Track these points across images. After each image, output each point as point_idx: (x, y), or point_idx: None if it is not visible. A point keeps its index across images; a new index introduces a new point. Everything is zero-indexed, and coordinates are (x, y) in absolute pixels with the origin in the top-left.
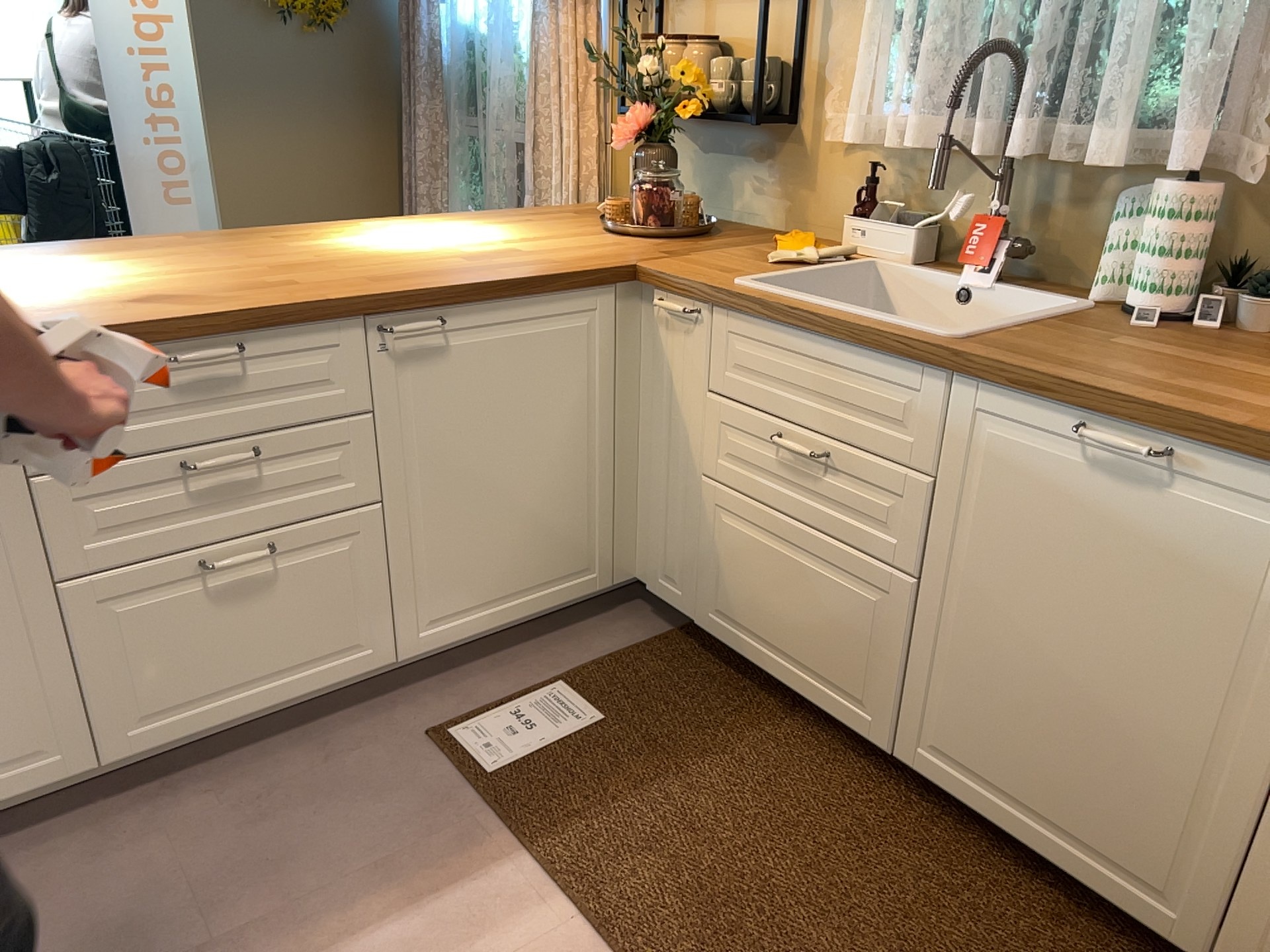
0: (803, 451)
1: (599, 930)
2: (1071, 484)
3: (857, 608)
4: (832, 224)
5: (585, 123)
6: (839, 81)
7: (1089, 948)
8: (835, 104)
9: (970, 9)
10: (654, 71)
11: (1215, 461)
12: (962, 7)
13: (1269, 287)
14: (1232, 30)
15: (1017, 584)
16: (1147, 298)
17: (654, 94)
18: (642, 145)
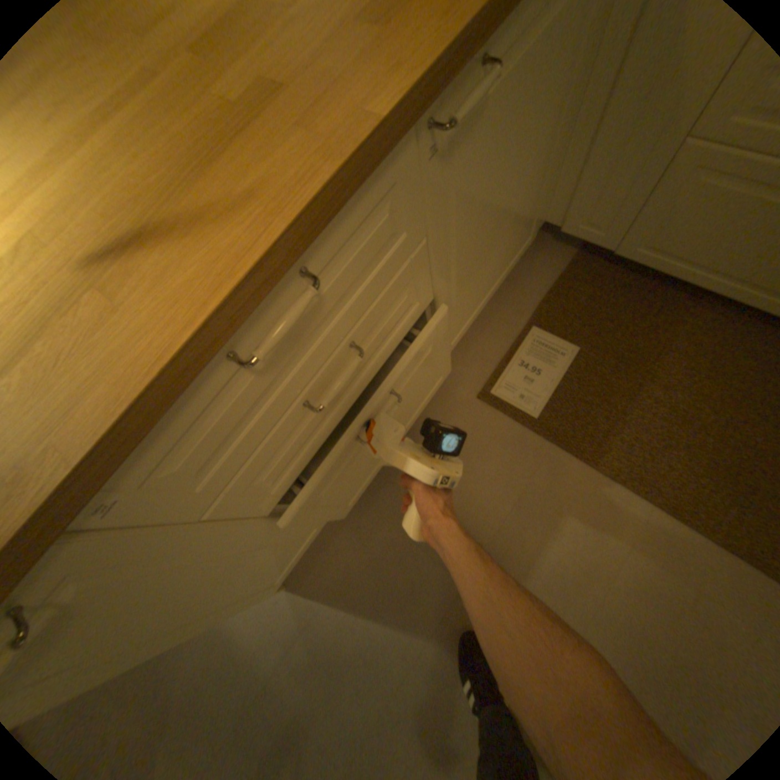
0: None
1: (672, 514)
2: None
3: None
4: None
5: None
6: None
7: None
8: None
9: None
10: None
11: None
12: None
13: None
14: None
15: None
16: None
17: None
18: None
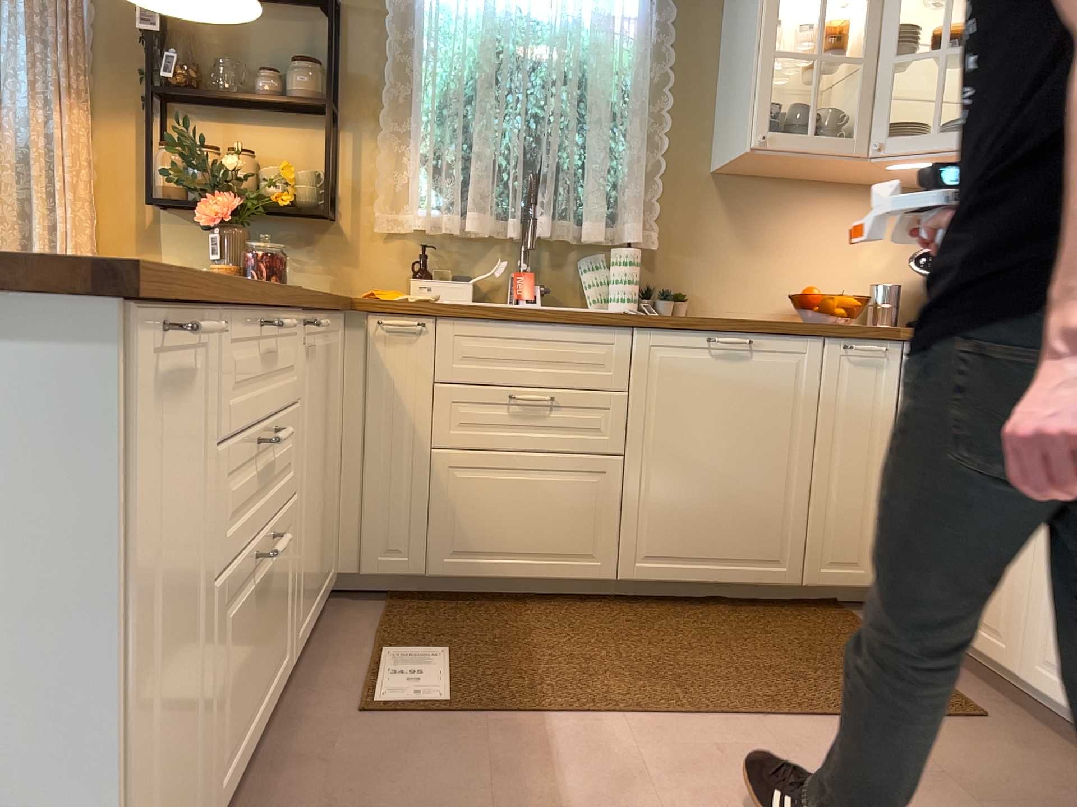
0: (541, 398)
1: (638, 714)
2: (708, 369)
3: (583, 493)
4: (380, 288)
5: (82, 212)
6: (384, 190)
7: (756, 614)
8: (382, 205)
9: (497, 153)
10: (241, 166)
11: (769, 339)
12: (491, 152)
13: (671, 293)
14: (641, 176)
15: (686, 433)
16: (630, 302)
17: (232, 186)
18: (224, 225)
